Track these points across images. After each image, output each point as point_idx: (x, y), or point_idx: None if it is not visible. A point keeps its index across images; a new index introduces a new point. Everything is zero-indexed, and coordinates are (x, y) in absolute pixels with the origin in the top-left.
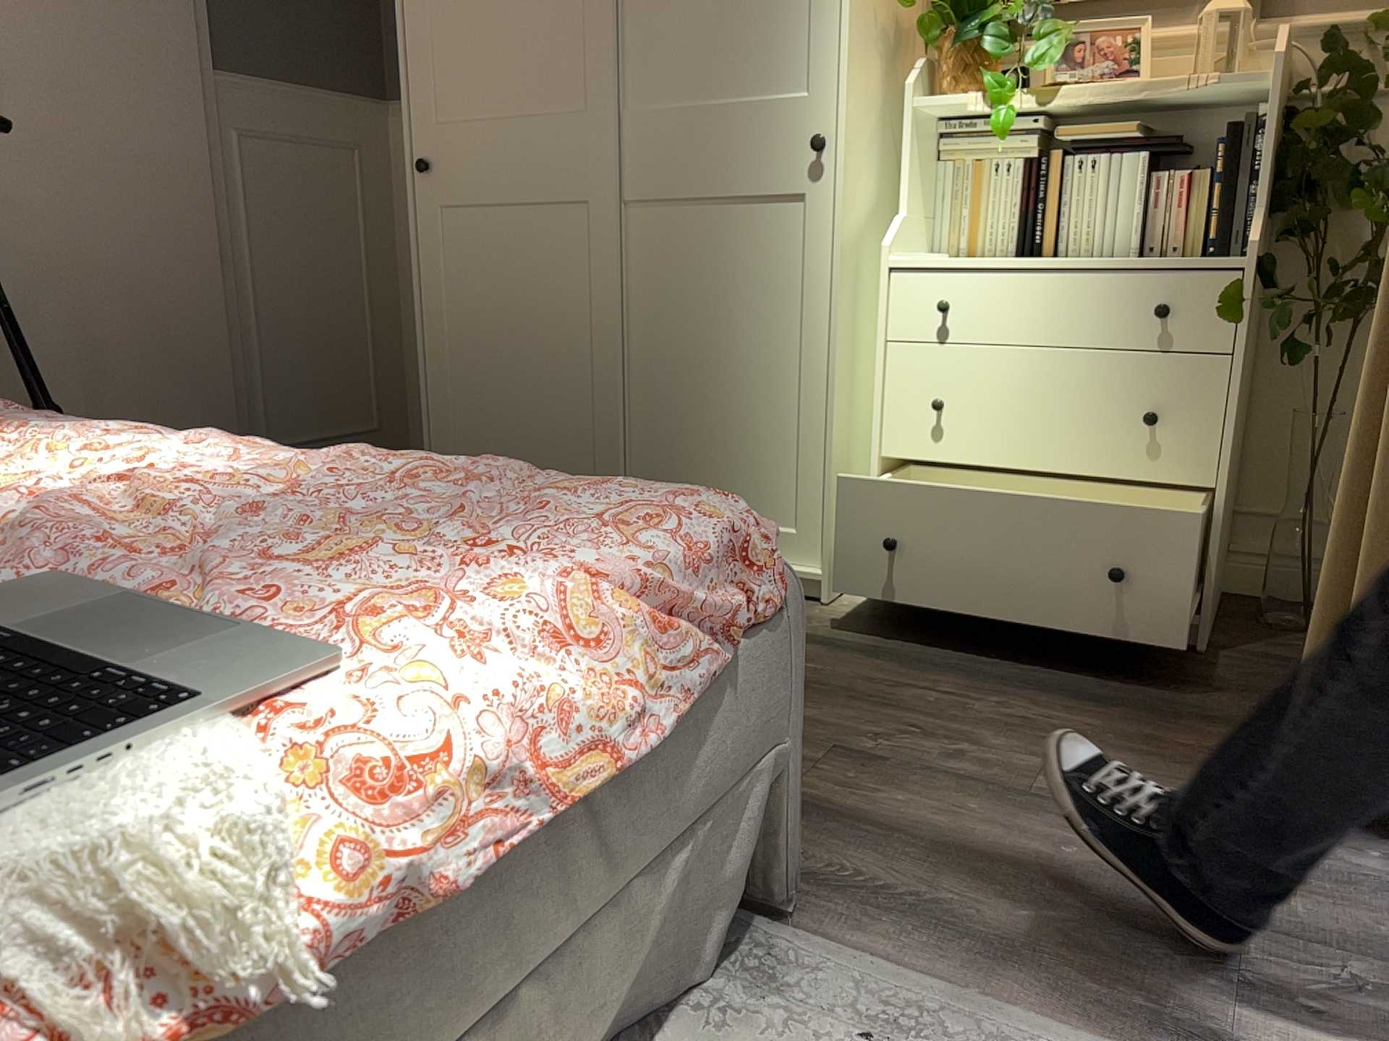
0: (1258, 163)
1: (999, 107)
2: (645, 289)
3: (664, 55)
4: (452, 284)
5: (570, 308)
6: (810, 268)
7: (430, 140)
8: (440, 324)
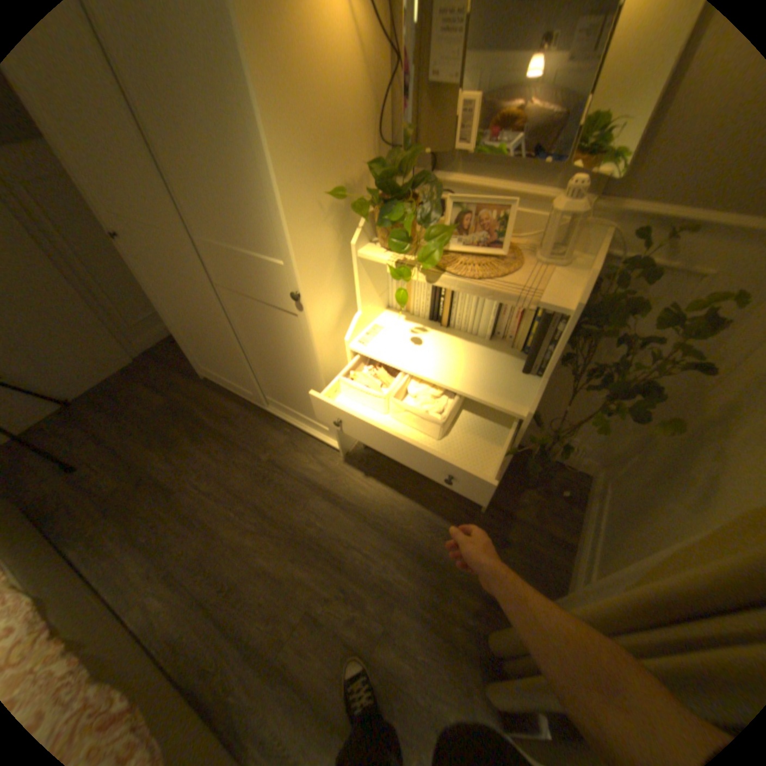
0: (557, 336)
1: (404, 278)
2: (241, 325)
3: (200, 209)
4: (159, 293)
5: (211, 323)
6: (309, 348)
7: (110, 221)
8: (163, 308)
